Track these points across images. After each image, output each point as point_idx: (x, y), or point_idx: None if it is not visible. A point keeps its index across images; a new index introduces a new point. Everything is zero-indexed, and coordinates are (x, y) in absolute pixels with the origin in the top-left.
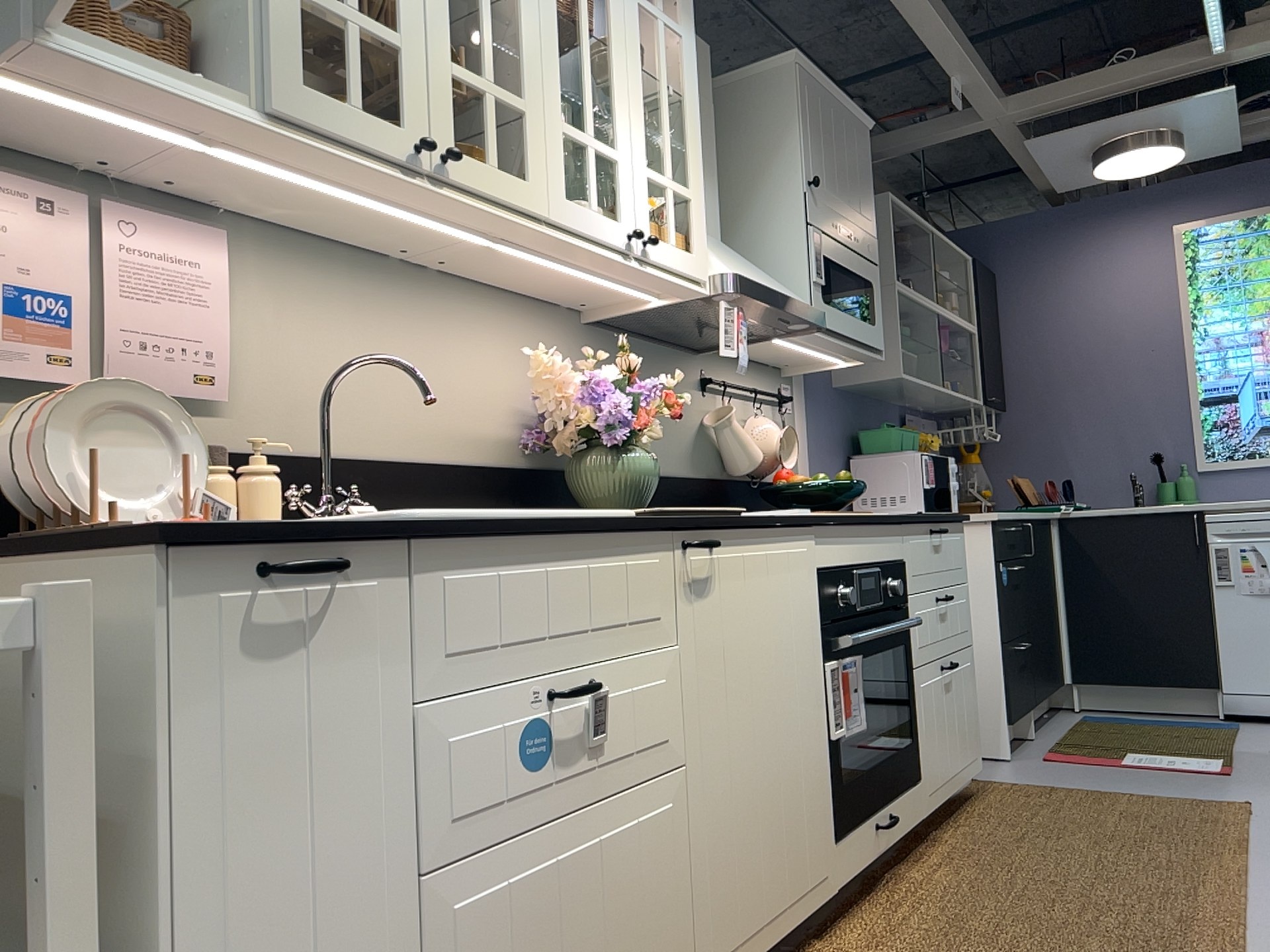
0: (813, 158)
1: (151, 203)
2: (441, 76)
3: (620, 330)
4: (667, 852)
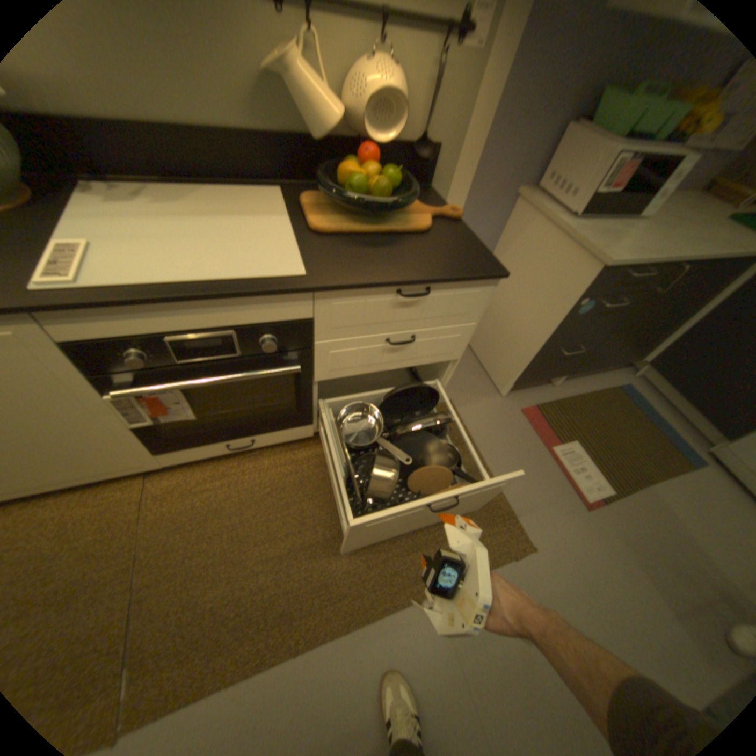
0: None
1: None
2: None
3: None
4: None
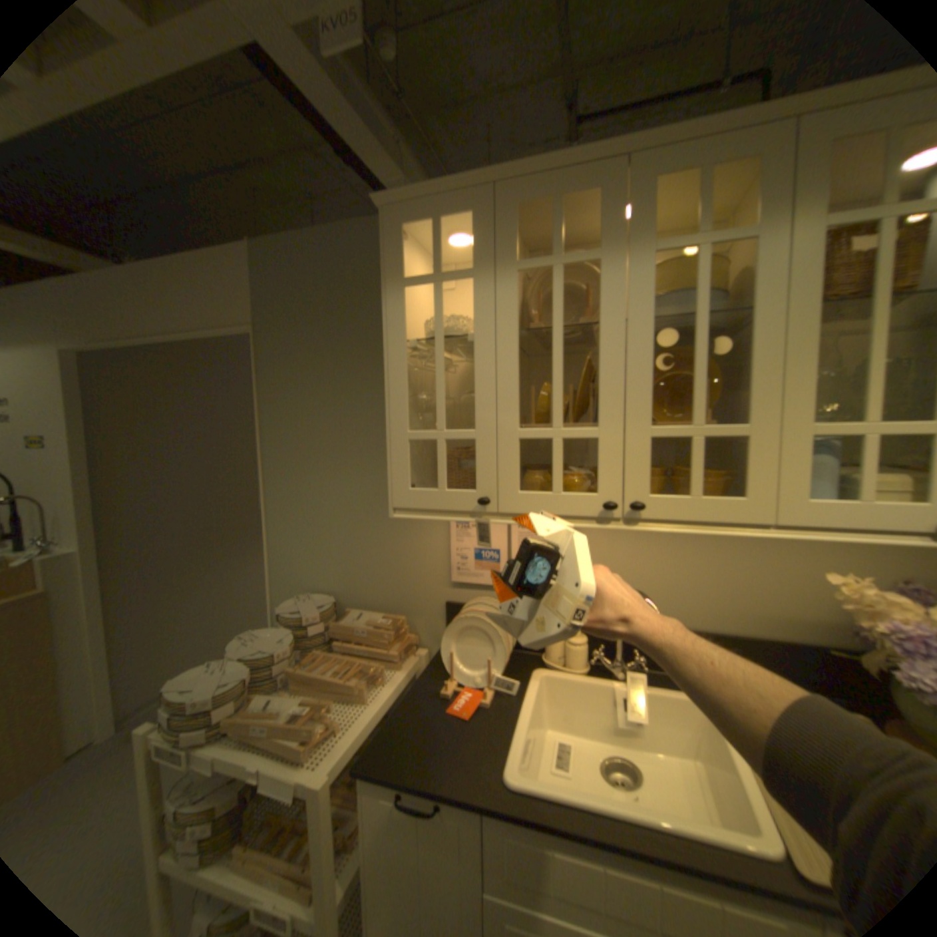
0: None
1: None
2: (639, 441)
3: None
4: None
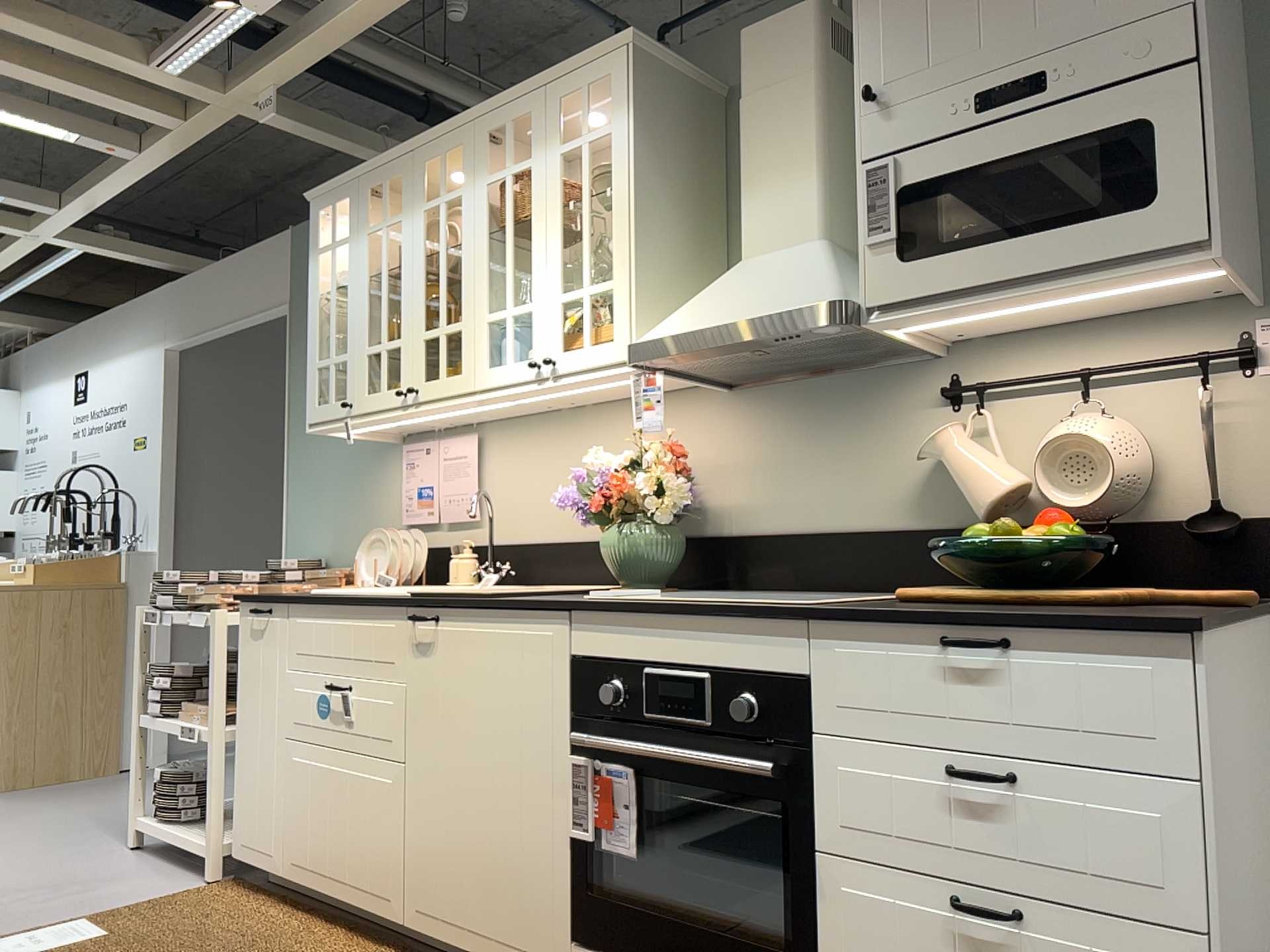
0: (882, 49)
1: (460, 430)
2: (417, 344)
3: (769, 382)
4: (386, 808)
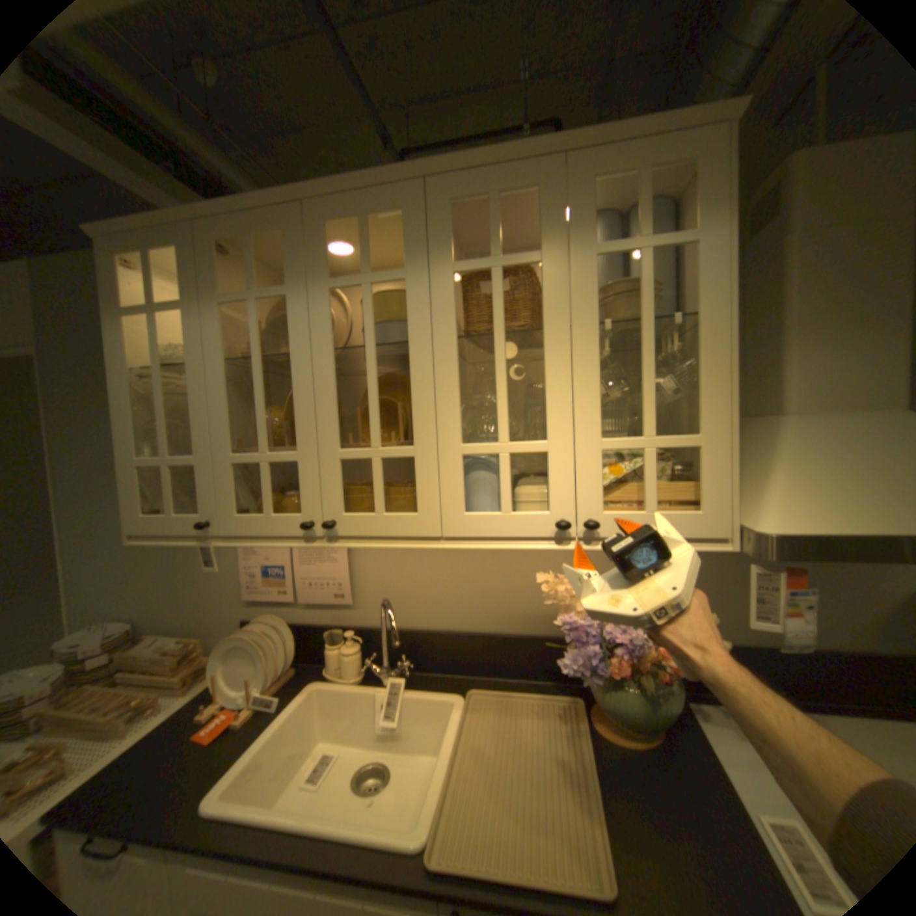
0: None
1: None
2: (330, 464)
3: None
4: None
